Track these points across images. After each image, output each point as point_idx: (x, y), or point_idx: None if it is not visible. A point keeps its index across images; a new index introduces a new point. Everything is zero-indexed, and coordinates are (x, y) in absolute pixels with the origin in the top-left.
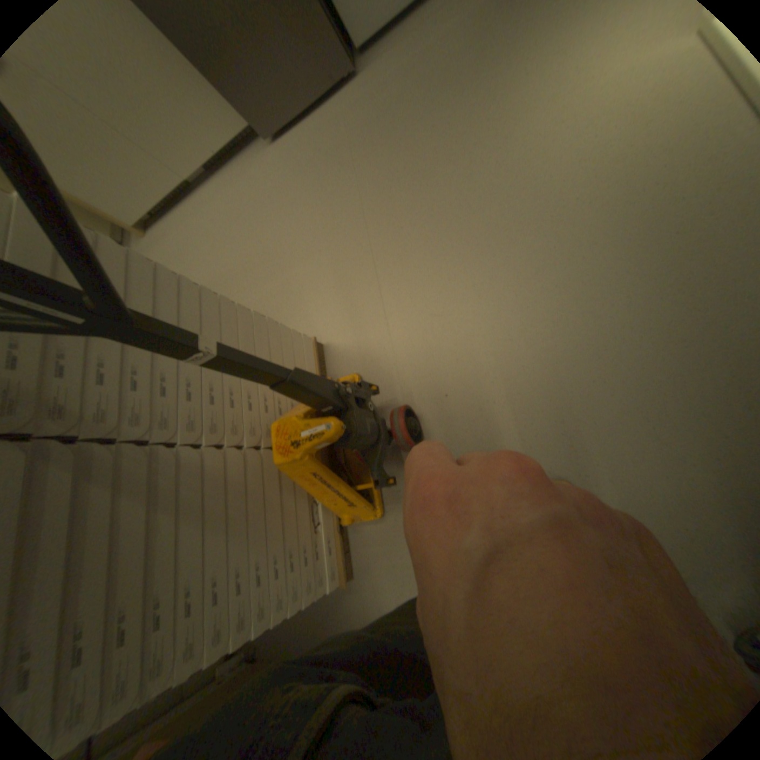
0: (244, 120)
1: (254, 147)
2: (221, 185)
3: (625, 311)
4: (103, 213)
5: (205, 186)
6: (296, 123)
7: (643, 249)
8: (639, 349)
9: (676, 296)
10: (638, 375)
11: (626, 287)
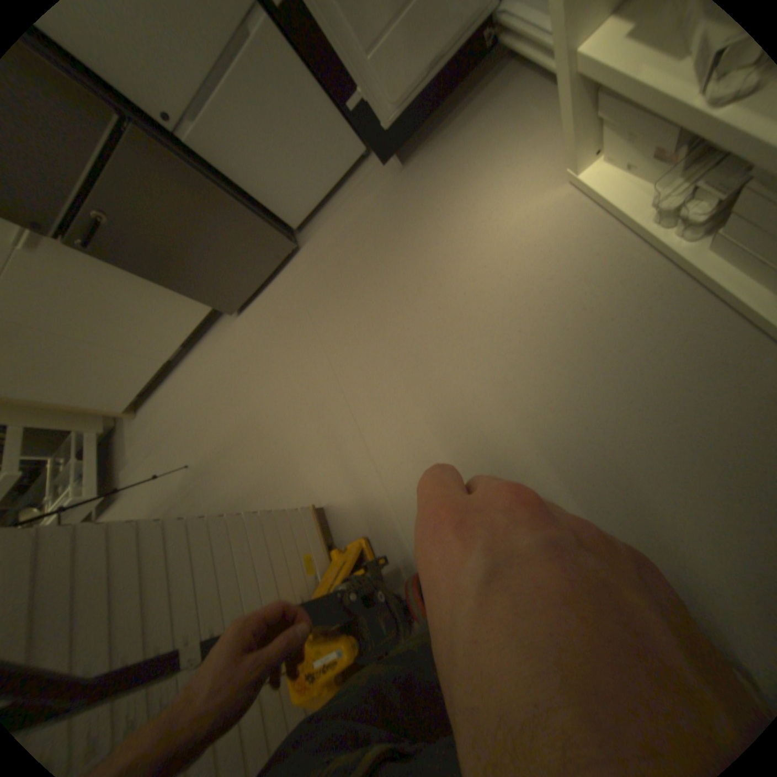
0: (211, 305)
1: (225, 322)
2: (201, 360)
3: (601, 434)
4: (95, 410)
5: (186, 363)
6: (258, 297)
7: (596, 371)
8: (629, 472)
9: (642, 413)
10: (638, 500)
11: (593, 410)
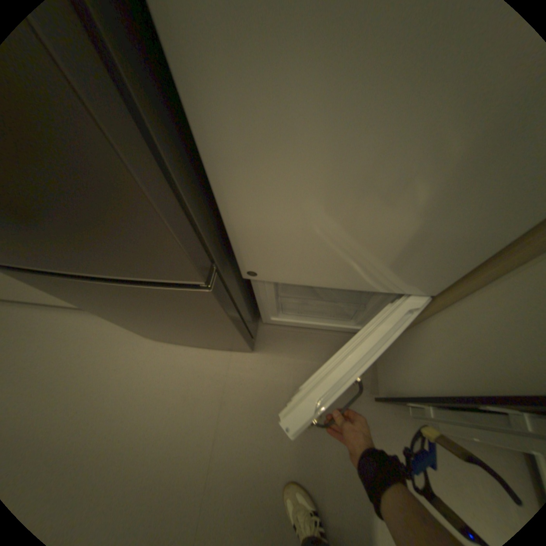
0: None
1: None
2: (80, 333)
3: None
4: None
5: (65, 314)
6: (182, 346)
7: None
8: None
9: None
10: None
11: None
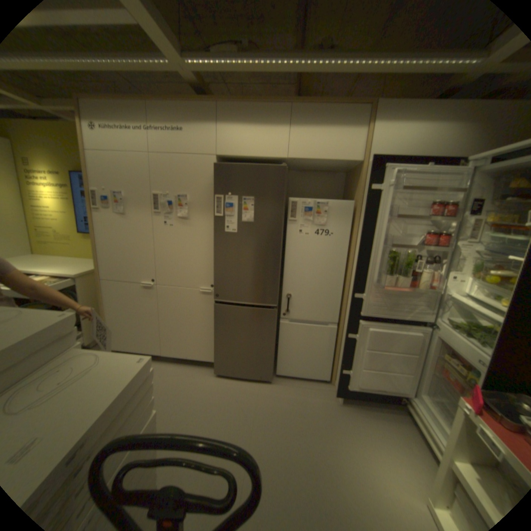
0: (211, 360)
1: (205, 372)
2: (174, 373)
3: None
4: None
5: (165, 365)
6: (233, 381)
7: None
8: None
9: None
10: None
11: None
